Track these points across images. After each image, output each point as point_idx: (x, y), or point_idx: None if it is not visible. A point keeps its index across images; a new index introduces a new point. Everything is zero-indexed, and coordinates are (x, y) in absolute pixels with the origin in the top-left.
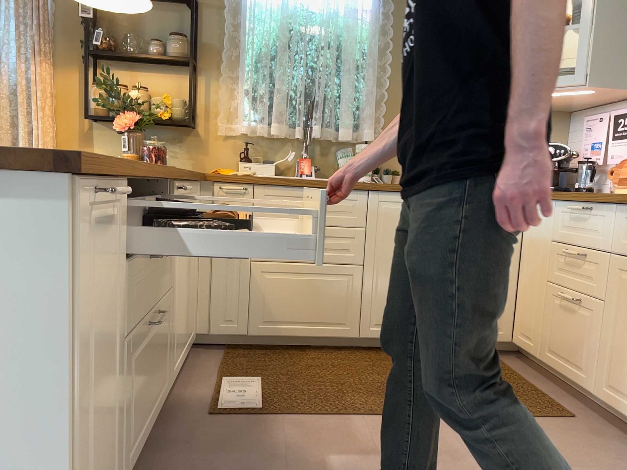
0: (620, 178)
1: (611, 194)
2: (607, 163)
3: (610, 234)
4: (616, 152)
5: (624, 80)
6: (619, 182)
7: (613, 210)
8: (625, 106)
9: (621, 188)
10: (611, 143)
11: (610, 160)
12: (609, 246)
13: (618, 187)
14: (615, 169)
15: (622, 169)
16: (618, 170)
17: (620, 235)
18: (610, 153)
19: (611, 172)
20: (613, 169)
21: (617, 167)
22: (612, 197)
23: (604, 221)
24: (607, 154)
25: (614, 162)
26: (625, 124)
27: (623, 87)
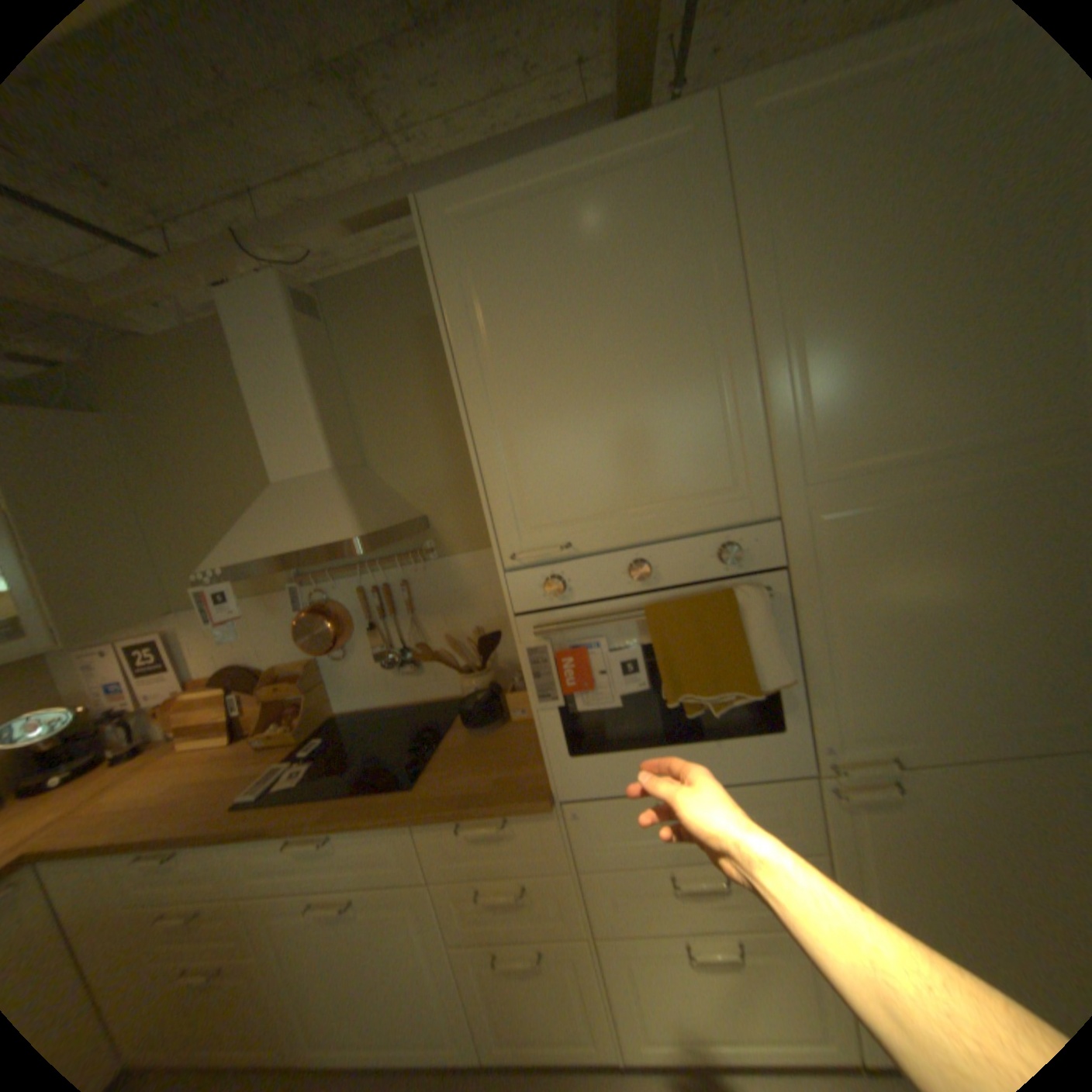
0: (172, 727)
1: (195, 822)
2: (138, 702)
3: (221, 876)
4: (147, 692)
5: (118, 616)
6: (174, 733)
7: (210, 847)
8: (130, 630)
9: (181, 741)
10: (134, 682)
11: (143, 702)
12: (227, 890)
13: (175, 740)
14: (156, 710)
15: (168, 713)
16: (163, 715)
17: (237, 875)
18: (139, 694)
19: (152, 715)
20: (151, 707)
21: (157, 704)
22: (201, 836)
23: (202, 862)
24: (133, 691)
25: (149, 702)
26: (144, 657)
27: (122, 625)
